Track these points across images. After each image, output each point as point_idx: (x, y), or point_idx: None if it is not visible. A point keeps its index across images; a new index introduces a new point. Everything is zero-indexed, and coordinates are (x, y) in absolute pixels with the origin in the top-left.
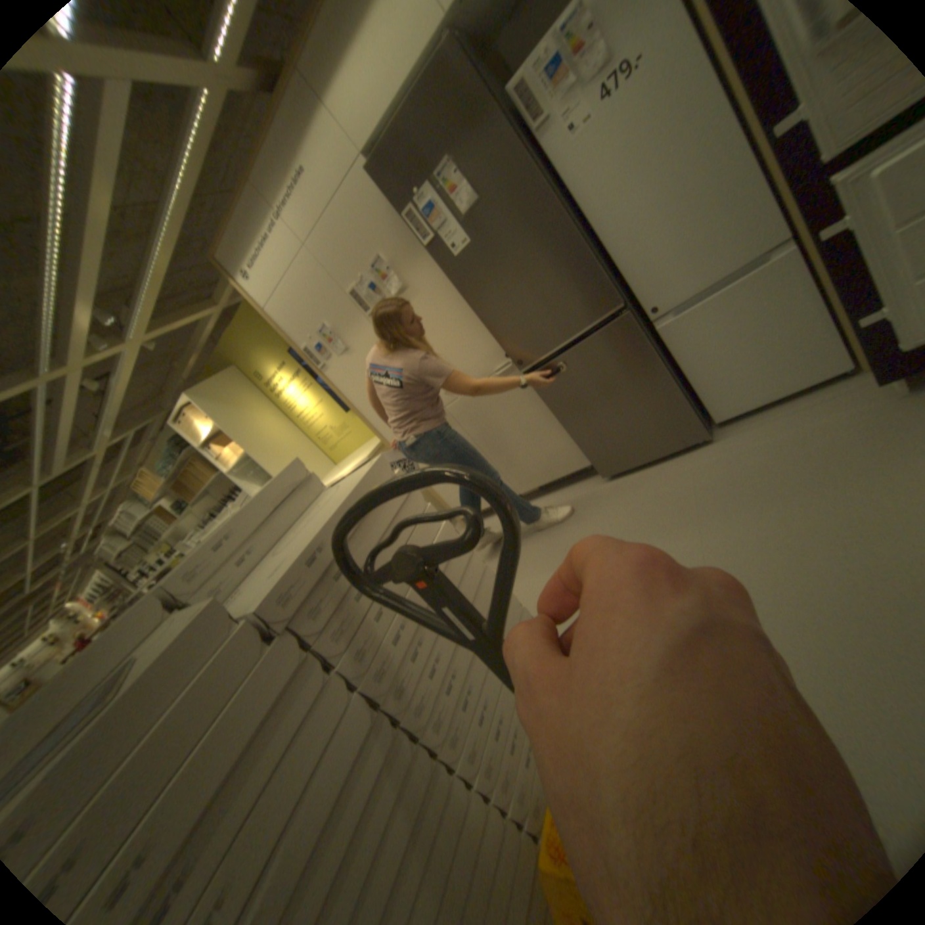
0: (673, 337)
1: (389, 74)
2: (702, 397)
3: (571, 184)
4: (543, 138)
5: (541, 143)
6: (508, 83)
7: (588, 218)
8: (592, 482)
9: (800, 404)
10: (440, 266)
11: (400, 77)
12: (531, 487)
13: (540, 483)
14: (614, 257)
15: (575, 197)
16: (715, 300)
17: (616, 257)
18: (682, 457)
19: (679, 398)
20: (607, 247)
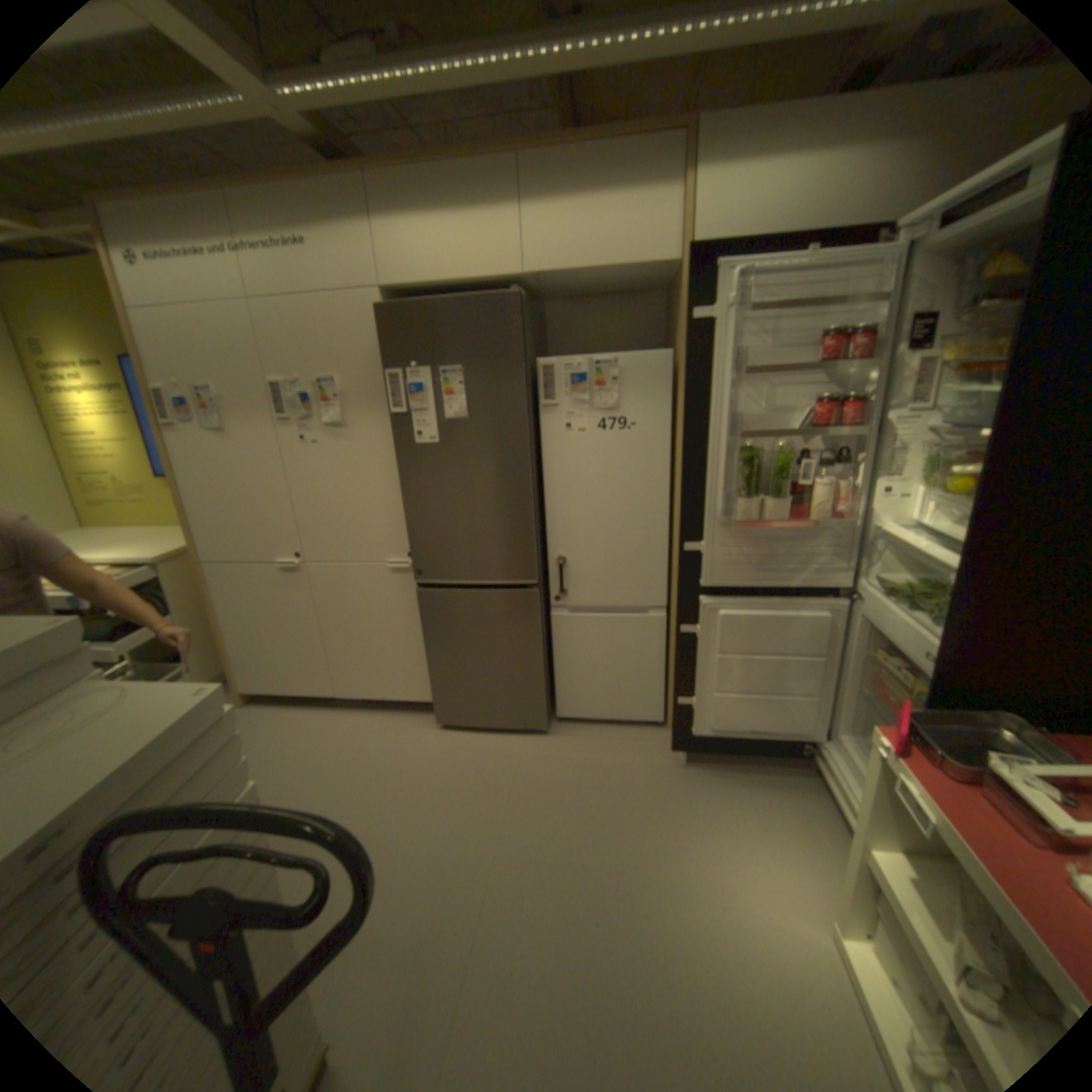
0: (560, 629)
1: (453, 263)
2: (556, 690)
3: (548, 464)
4: (546, 416)
5: (542, 416)
6: (543, 359)
7: (546, 495)
8: (422, 720)
9: (619, 734)
10: (394, 435)
11: (461, 274)
12: (353, 695)
13: (366, 695)
14: (549, 537)
15: (545, 473)
16: (601, 620)
17: (551, 541)
18: (515, 738)
19: (539, 684)
20: (548, 527)
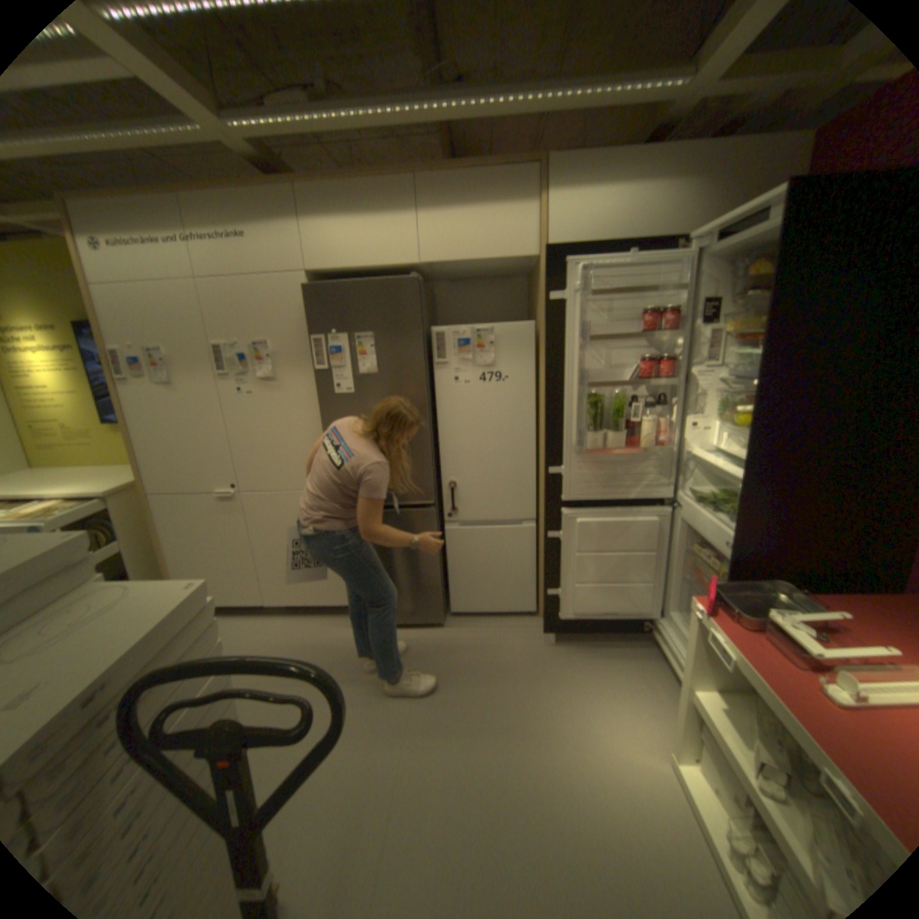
0: (452, 540)
1: (364, 254)
2: (450, 590)
3: (440, 409)
4: (438, 372)
5: (435, 371)
6: (435, 328)
7: (439, 433)
8: (338, 621)
9: (501, 623)
10: (316, 387)
11: (371, 262)
12: (279, 603)
13: (290, 603)
14: (442, 466)
15: (438, 416)
16: (484, 531)
17: (444, 469)
18: (417, 631)
19: (436, 585)
20: (441, 458)
